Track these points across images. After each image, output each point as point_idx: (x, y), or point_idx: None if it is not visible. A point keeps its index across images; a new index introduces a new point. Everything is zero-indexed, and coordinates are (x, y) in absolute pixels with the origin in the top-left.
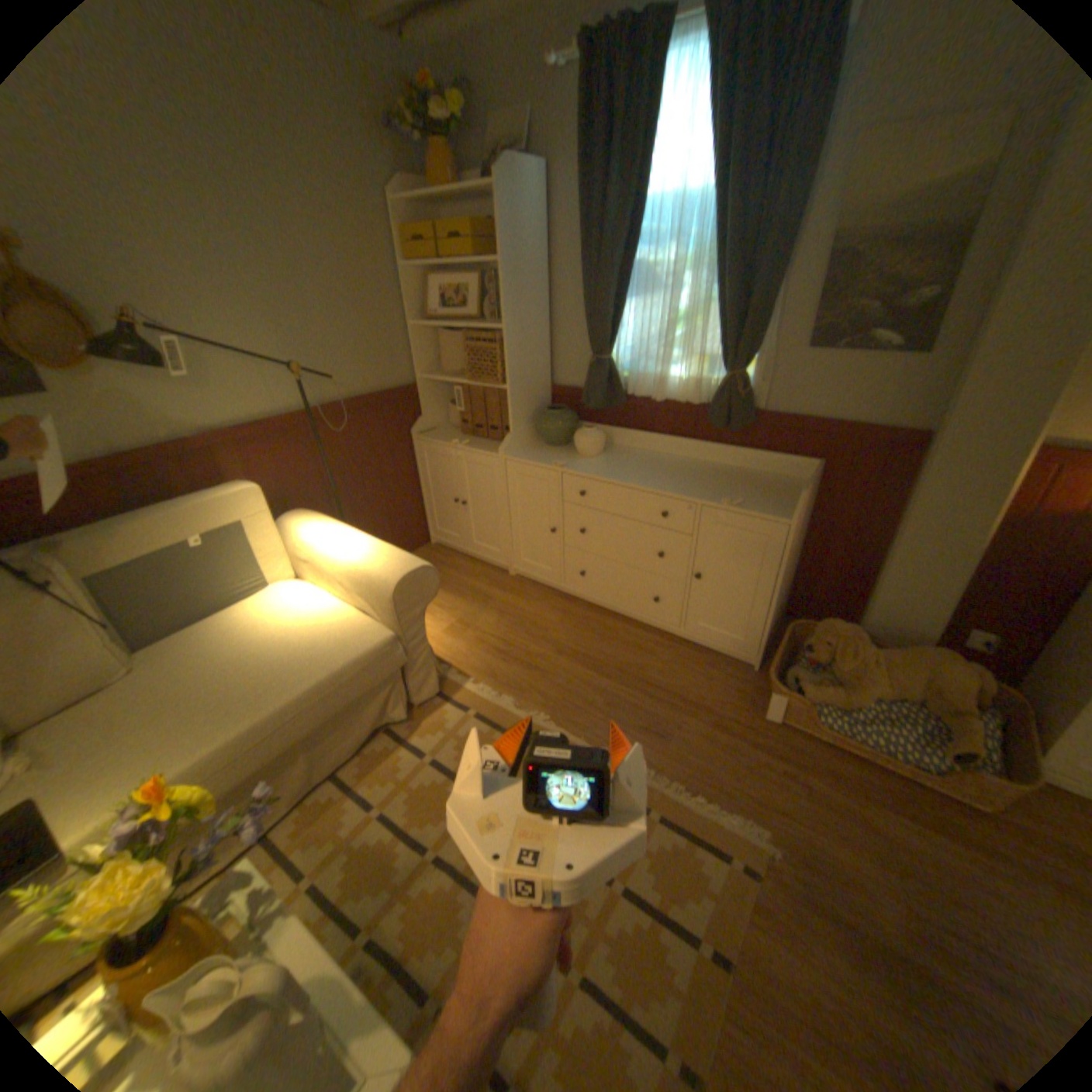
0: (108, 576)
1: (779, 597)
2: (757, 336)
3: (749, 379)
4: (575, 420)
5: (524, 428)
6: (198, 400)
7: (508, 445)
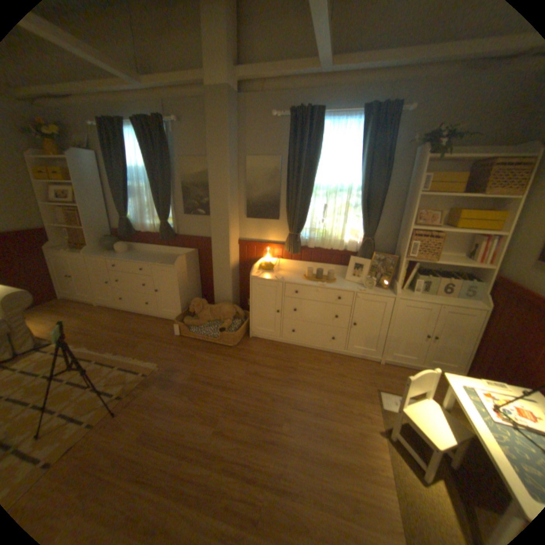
0: None
1: (182, 294)
2: (166, 211)
3: (166, 224)
4: (116, 241)
5: (94, 245)
6: None
7: (84, 251)
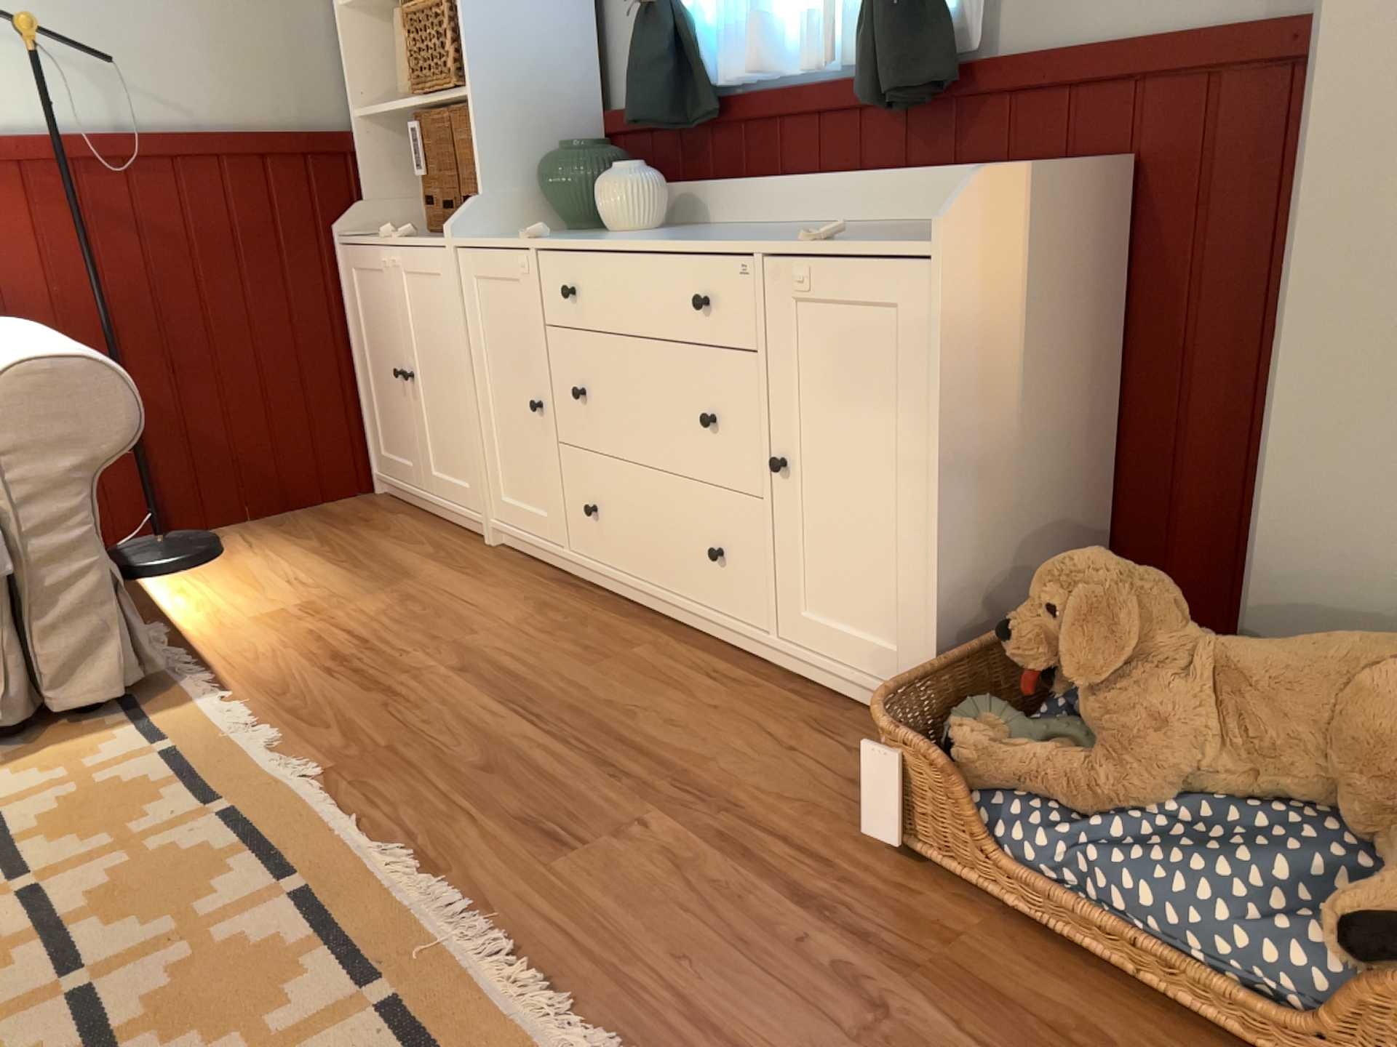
0: None
1: (961, 505)
2: None
3: None
4: (614, 165)
5: (516, 193)
6: None
7: (464, 220)
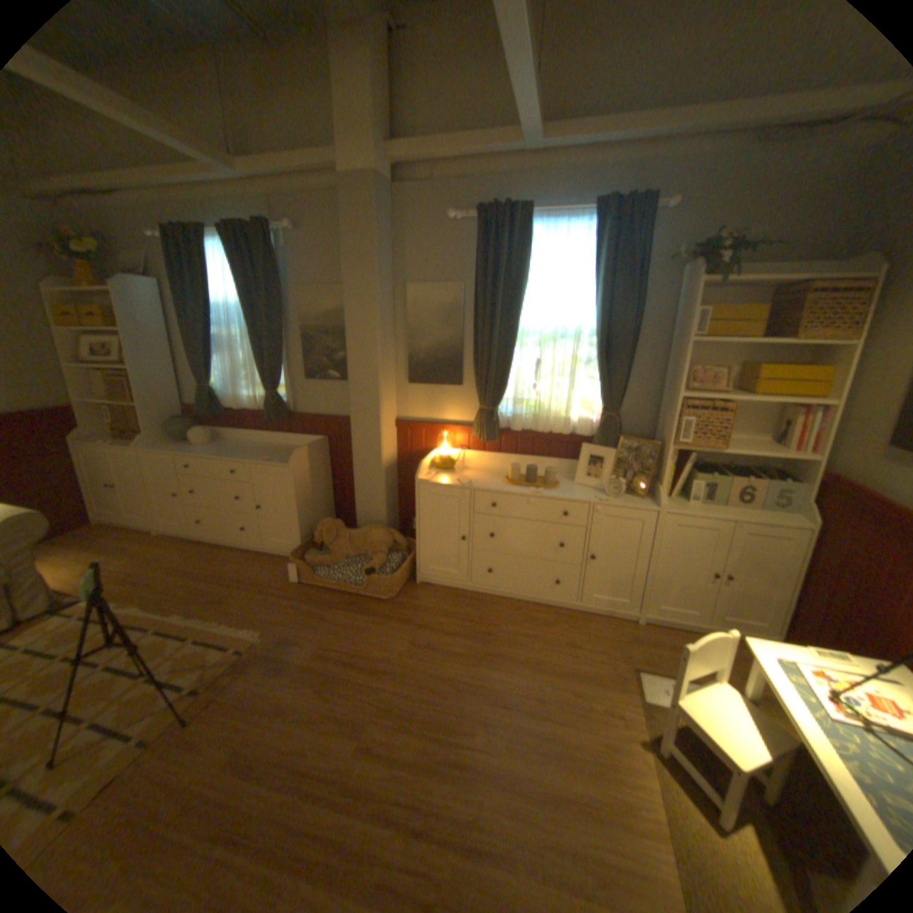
0: None
1: (302, 513)
2: (275, 375)
3: (276, 396)
4: (191, 426)
5: (154, 432)
6: None
7: (138, 443)
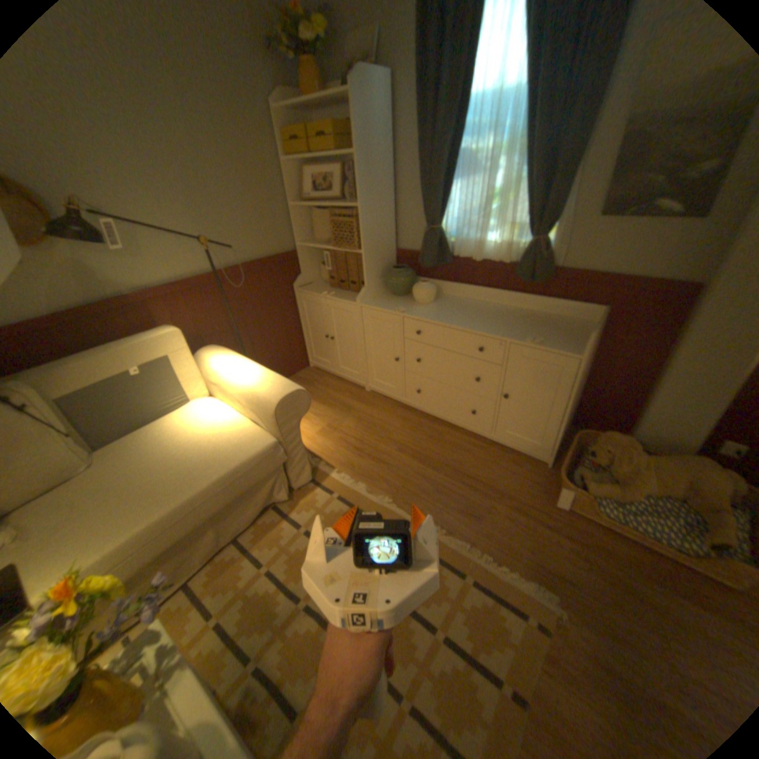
0: (67, 400)
1: (570, 414)
2: (559, 207)
3: (551, 242)
4: (414, 276)
5: (376, 282)
6: (135, 266)
7: (363, 295)
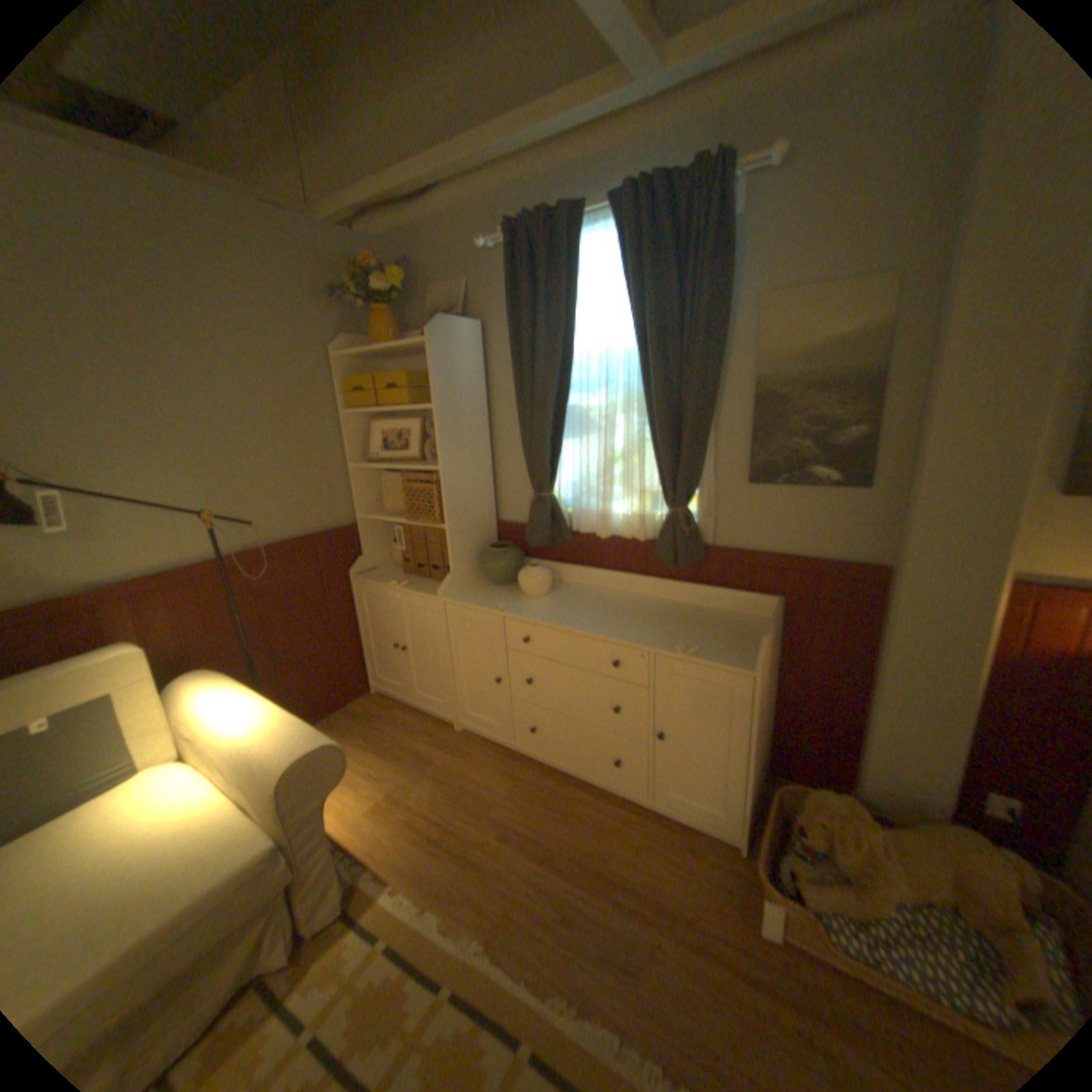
0: None
1: (758, 762)
2: (695, 474)
3: (693, 515)
4: (520, 558)
5: (467, 567)
6: (87, 555)
7: (448, 586)
